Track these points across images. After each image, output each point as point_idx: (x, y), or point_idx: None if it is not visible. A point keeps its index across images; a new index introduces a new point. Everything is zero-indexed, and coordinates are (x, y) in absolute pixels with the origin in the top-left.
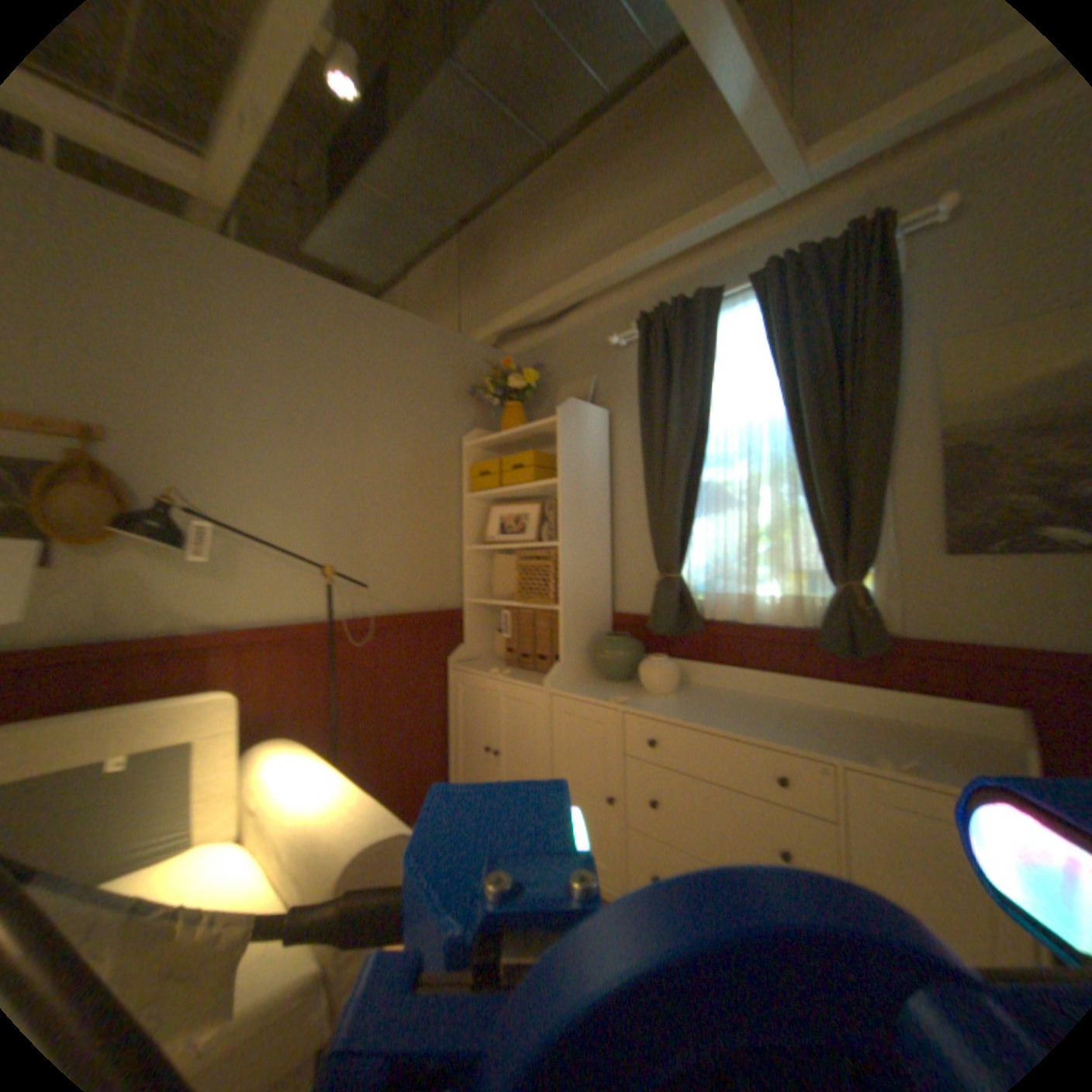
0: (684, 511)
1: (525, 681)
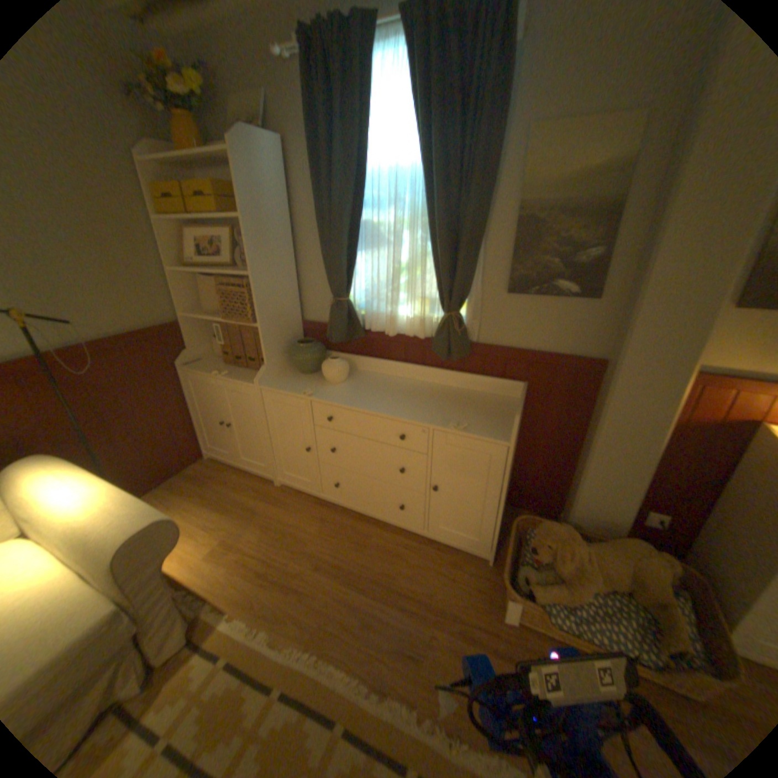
0: (350, 248)
1: (241, 380)
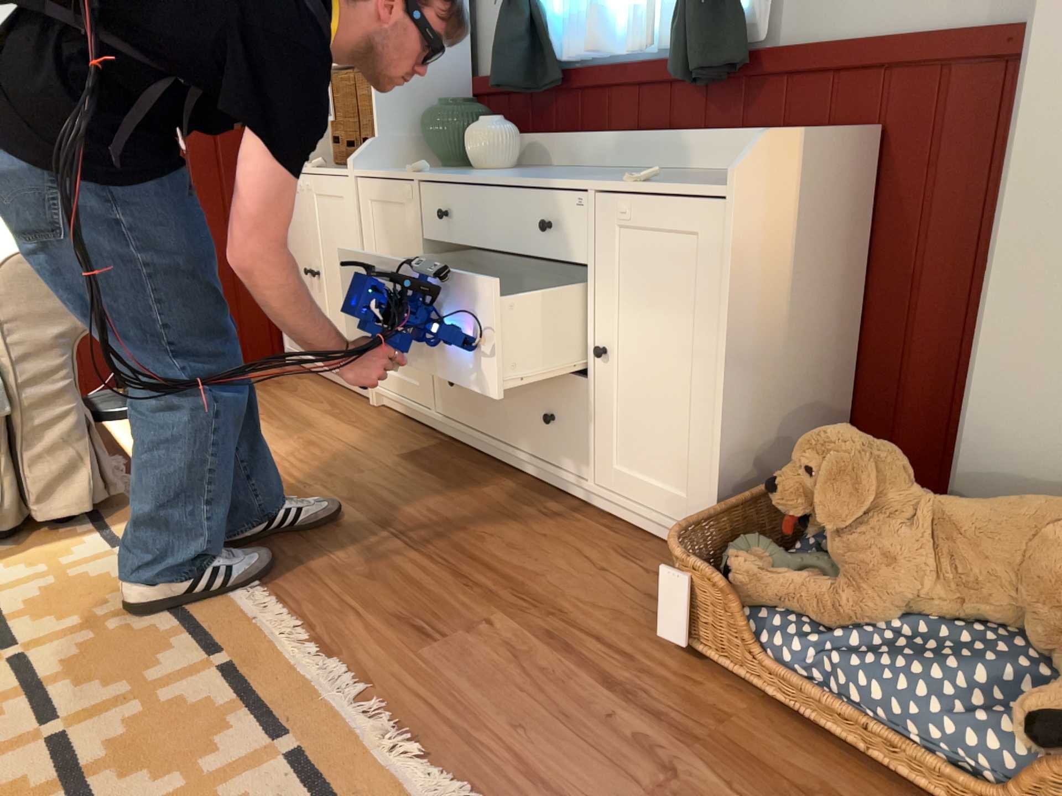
0: None
1: (336, 172)
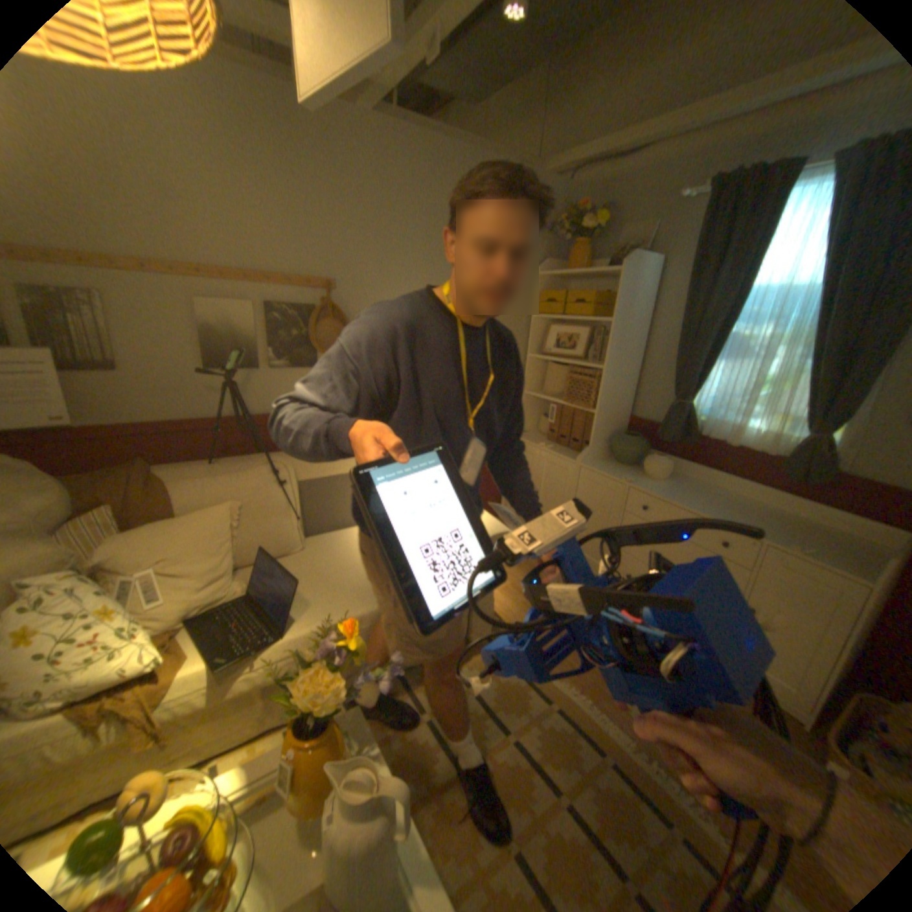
0: (708, 356)
1: (563, 455)
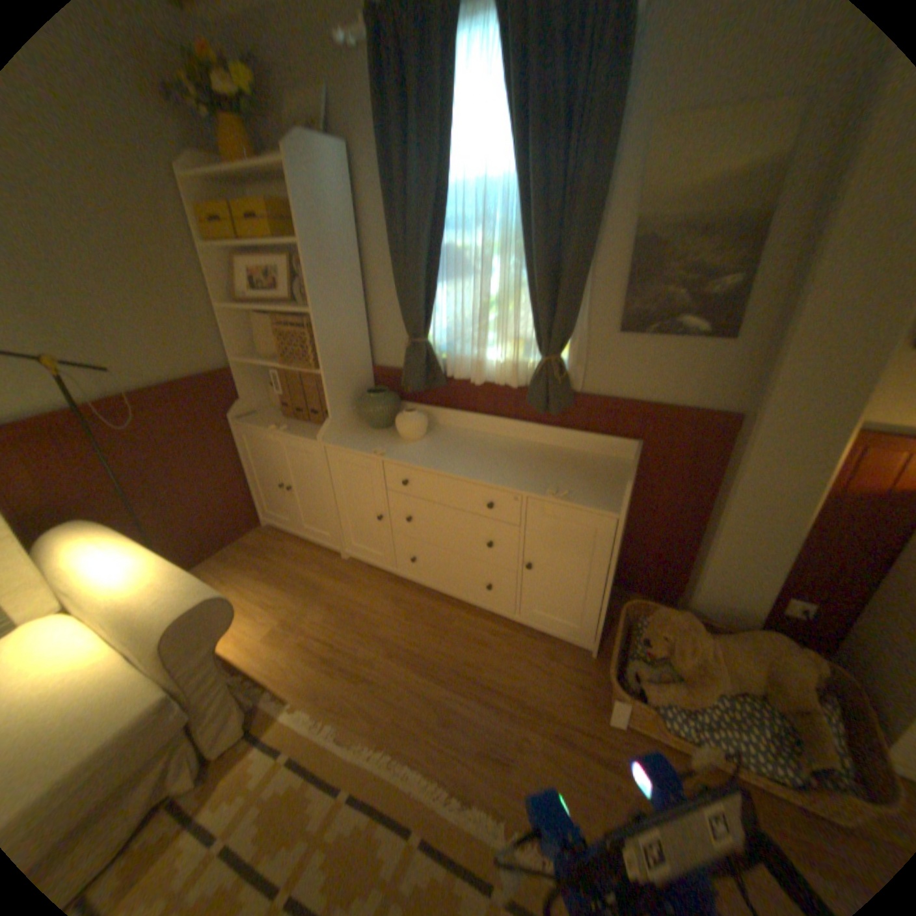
0: (429, 279)
1: (302, 436)
